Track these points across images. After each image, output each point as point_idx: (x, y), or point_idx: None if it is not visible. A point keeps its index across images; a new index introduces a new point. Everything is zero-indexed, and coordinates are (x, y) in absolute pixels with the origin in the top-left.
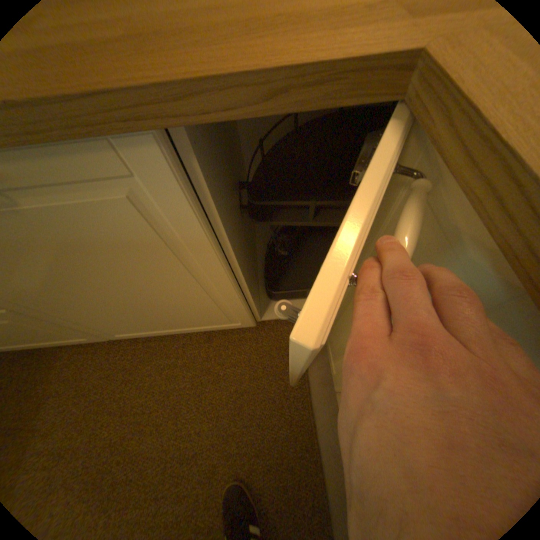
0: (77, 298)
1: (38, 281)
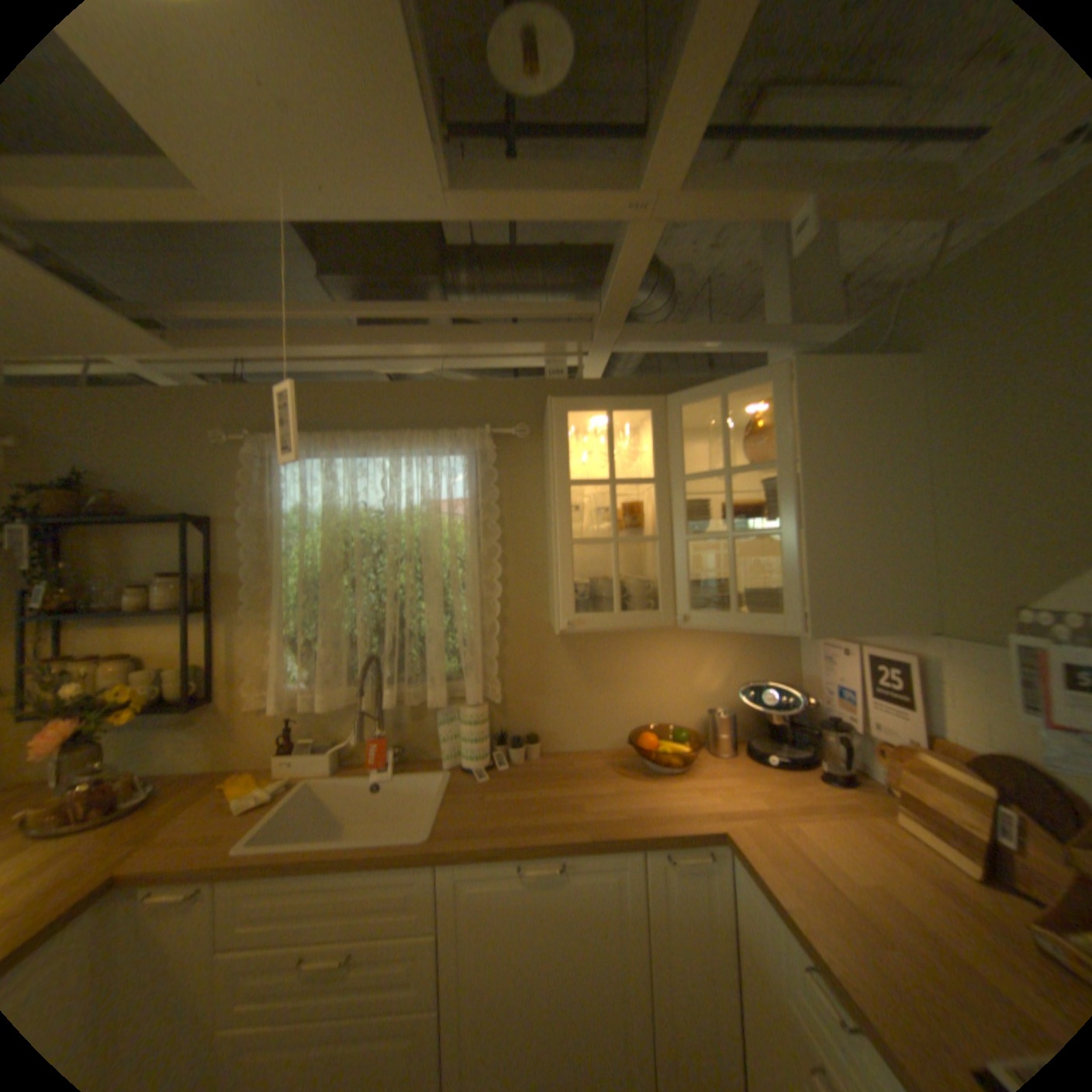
0: (514, 995)
1: (512, 958)
